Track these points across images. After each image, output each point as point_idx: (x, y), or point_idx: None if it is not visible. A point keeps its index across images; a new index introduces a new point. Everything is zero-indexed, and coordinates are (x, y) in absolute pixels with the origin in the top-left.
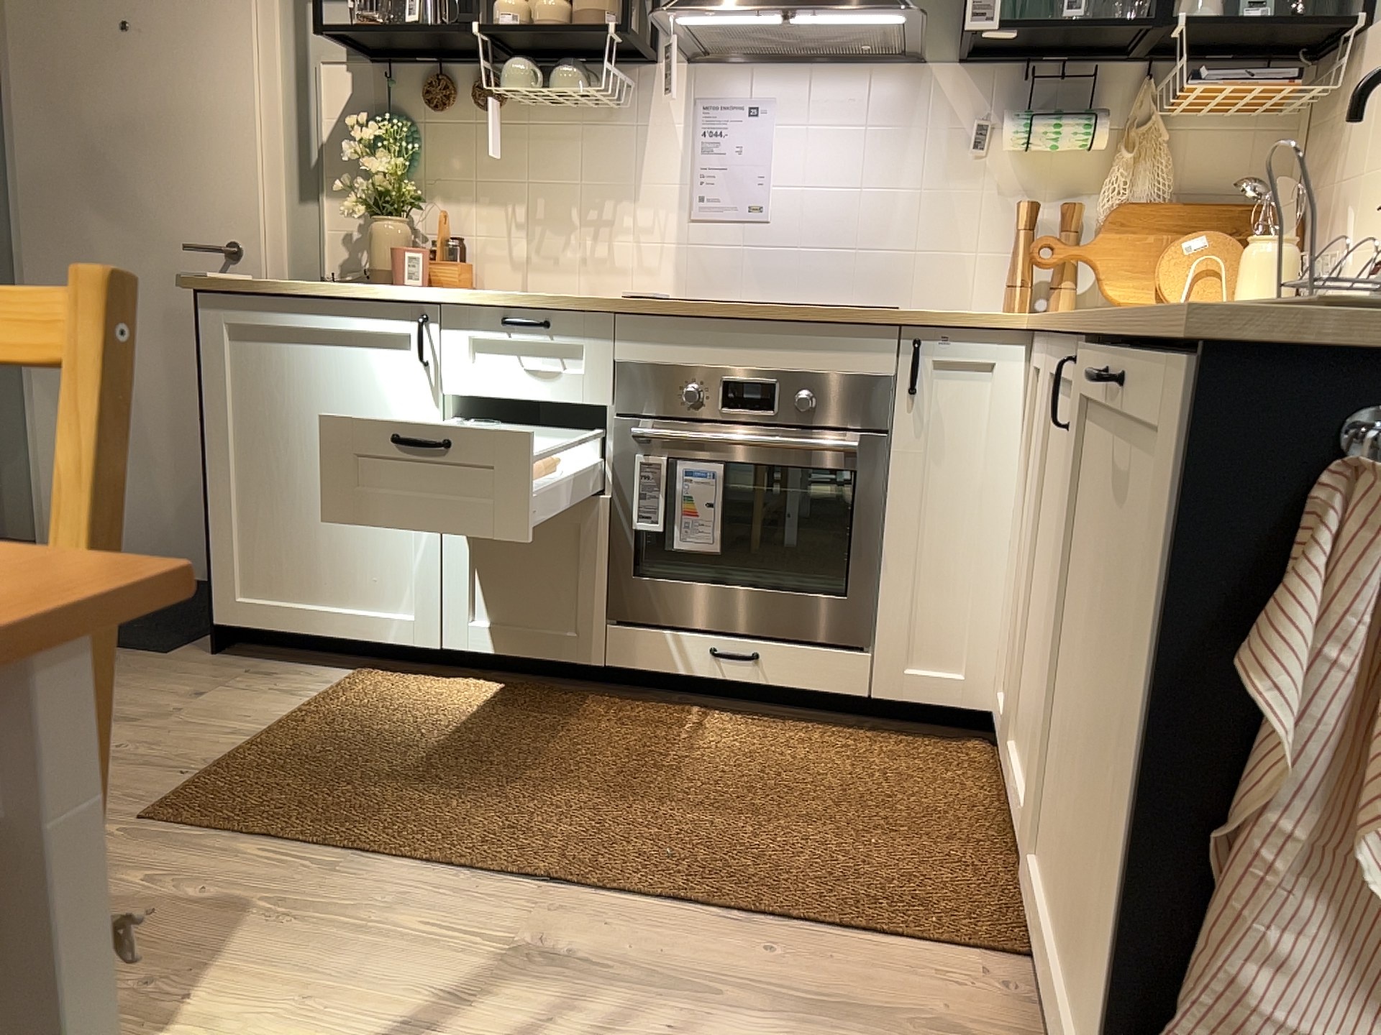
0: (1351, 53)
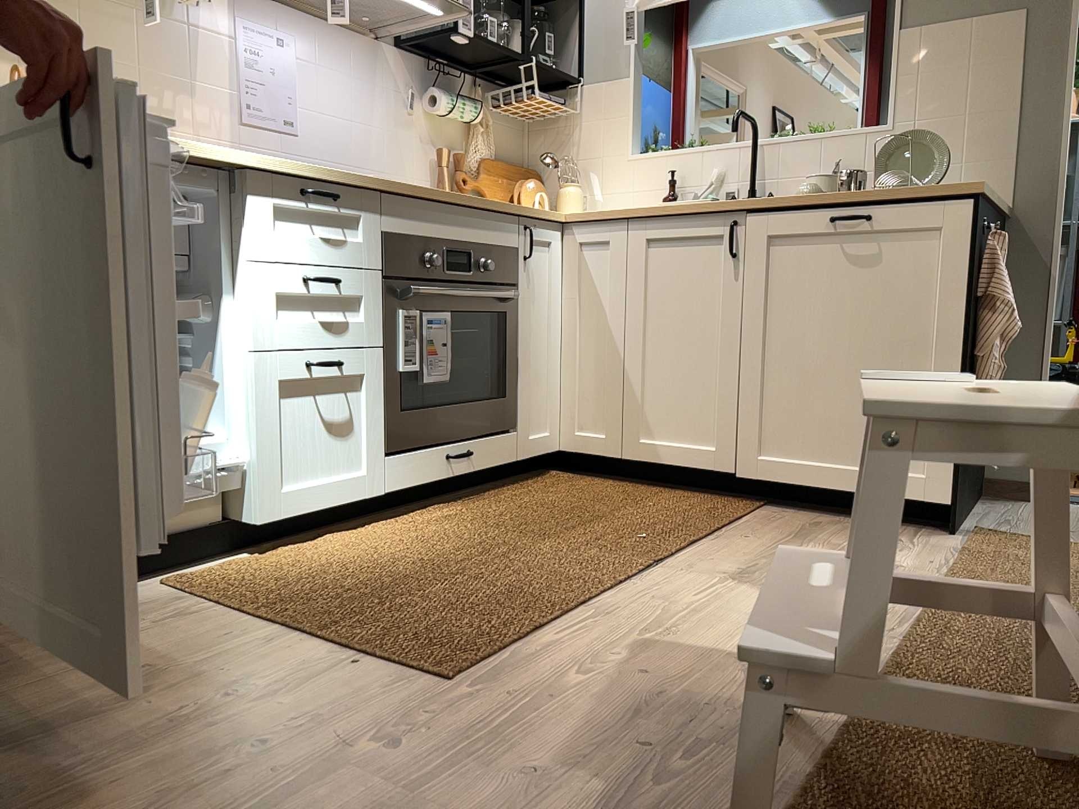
0: (572, 96)
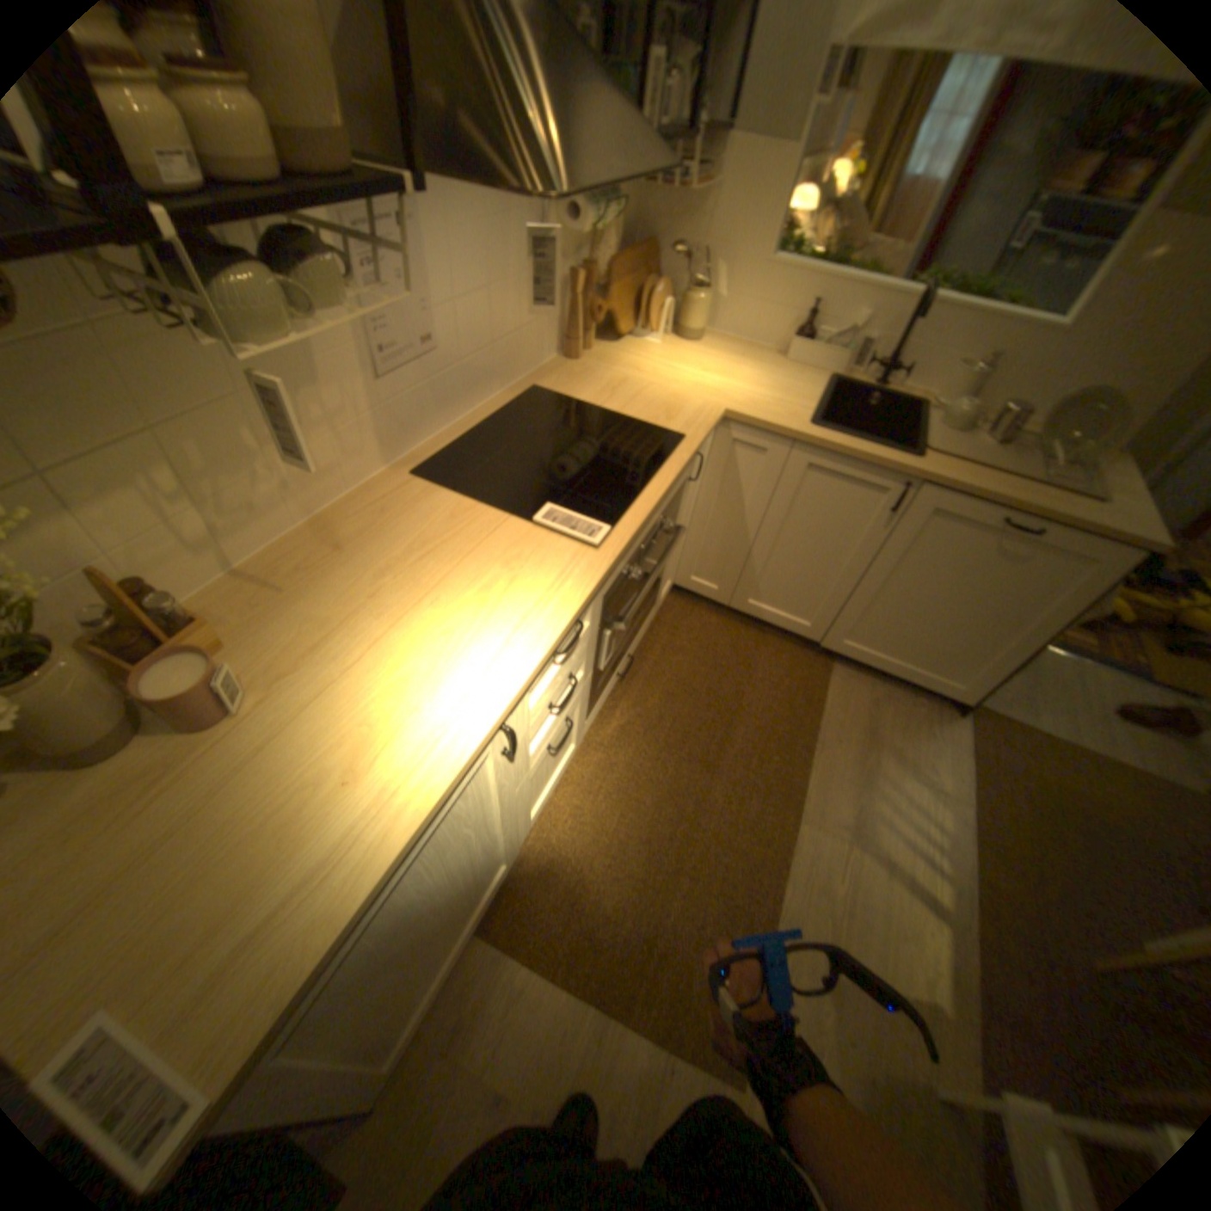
0: (715, 140)
